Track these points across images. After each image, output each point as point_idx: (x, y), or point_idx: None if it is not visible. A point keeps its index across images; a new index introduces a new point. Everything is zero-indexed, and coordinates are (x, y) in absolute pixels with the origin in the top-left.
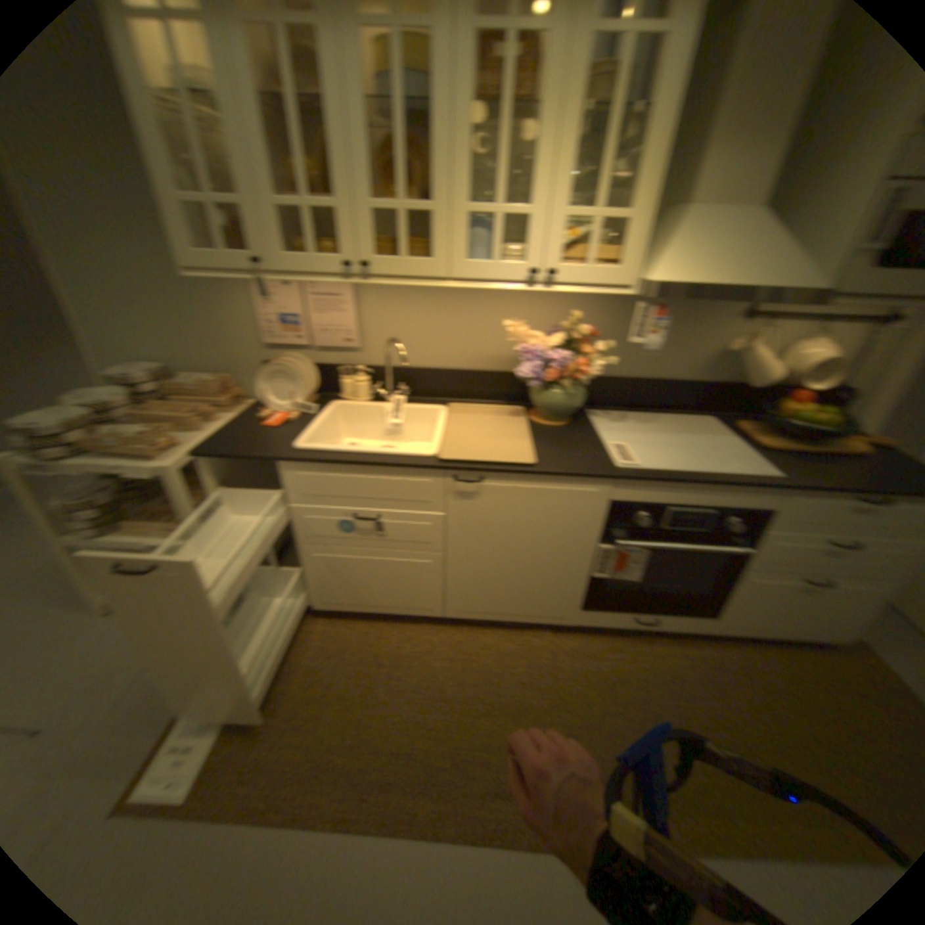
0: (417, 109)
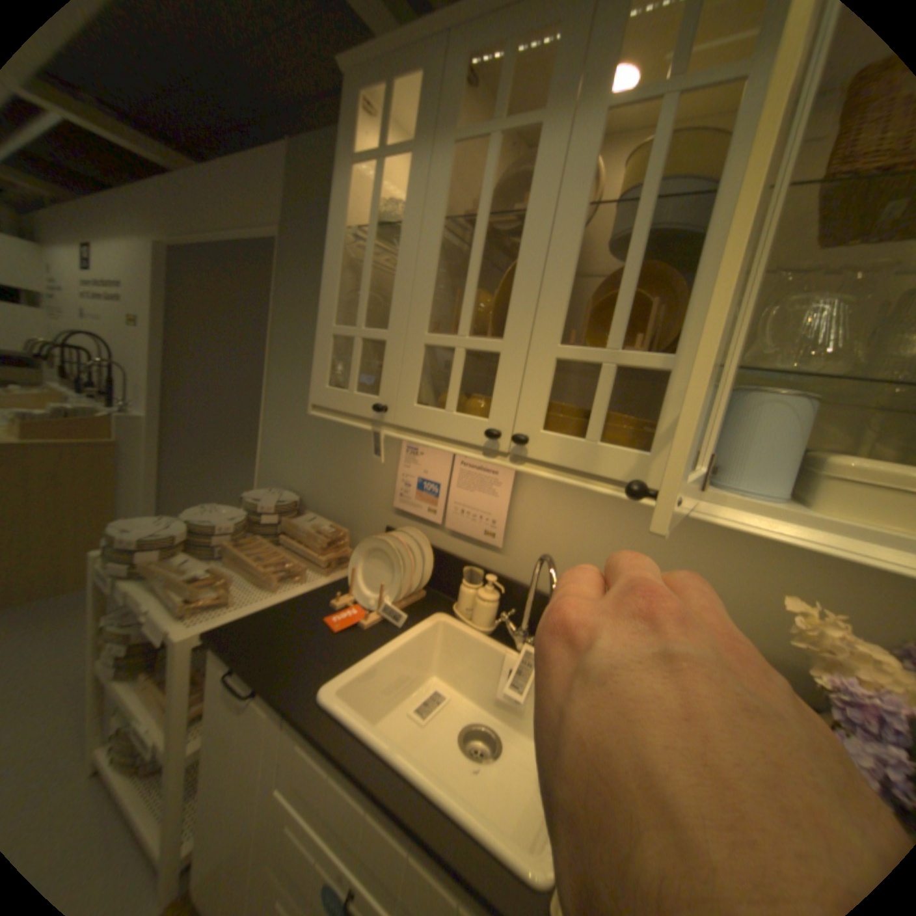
0: (667, 234)
